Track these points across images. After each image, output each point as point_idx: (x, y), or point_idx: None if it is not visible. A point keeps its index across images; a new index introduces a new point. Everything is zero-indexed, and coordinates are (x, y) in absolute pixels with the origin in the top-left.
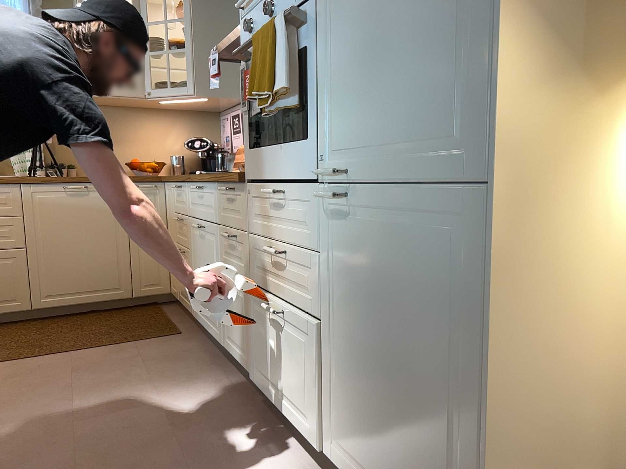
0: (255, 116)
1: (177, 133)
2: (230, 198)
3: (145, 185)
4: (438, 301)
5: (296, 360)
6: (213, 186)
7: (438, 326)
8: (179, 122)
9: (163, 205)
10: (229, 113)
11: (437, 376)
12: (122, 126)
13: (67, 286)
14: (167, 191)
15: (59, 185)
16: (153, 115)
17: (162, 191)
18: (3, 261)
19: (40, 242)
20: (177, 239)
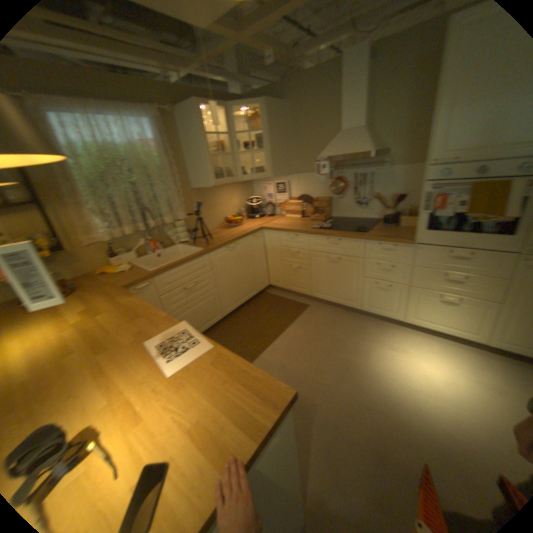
0: (434, 216)
1: (234, 196)
2: (384, 248)
3: (256, 235)
4: None
5: (462, 315)
6: (359, 241)
7: None
8: (235, 189)
9: (262, 243)
10: (271, 182)
11: None
12: (211, 198)
13: (234, 299)
14: (266, 236)
15: (223, 248)
16: (223, 188)
17: (260, 235)
18: (207, 299)
19: (220, 282)
20: (285, 260)
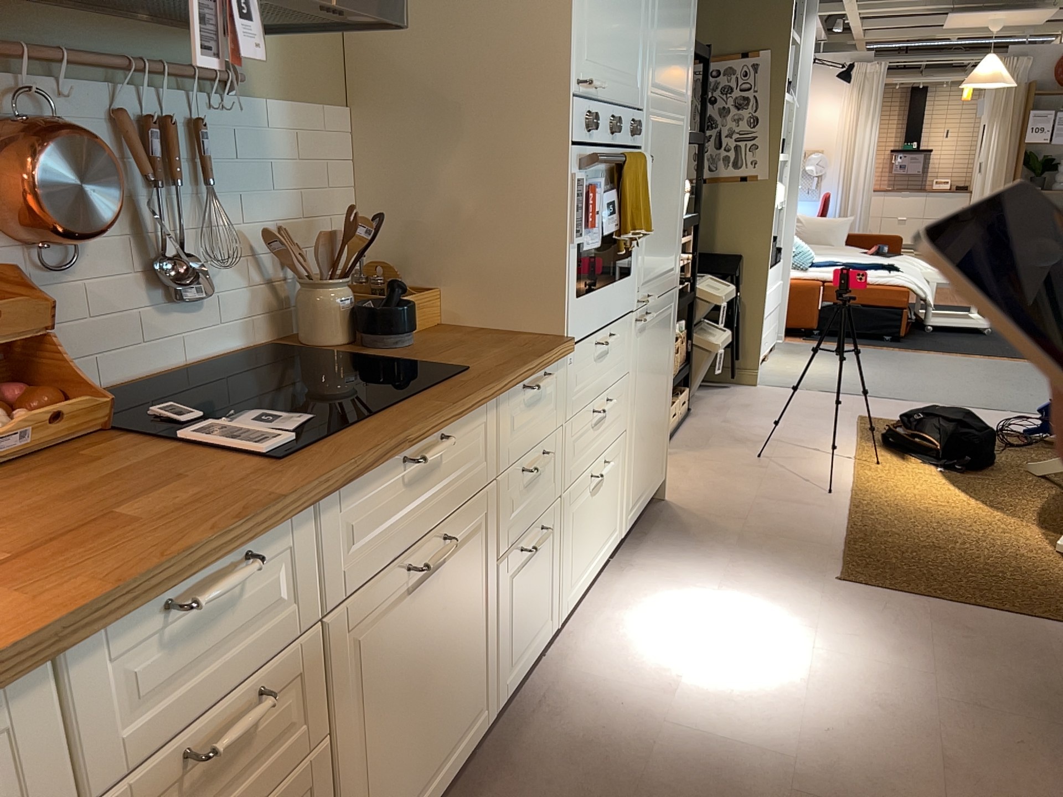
0: (582, 250)
1: None
2: (530, 398)
3: None
4: (666, 349)
5: (607, 498)
6: (490, 404)
7: (665, 361)
8: None
9: None
10: None
11: (663, 387)
12: None
13: None
14: None
15: None
16: None
17: None
18: None
19: None
20: None
